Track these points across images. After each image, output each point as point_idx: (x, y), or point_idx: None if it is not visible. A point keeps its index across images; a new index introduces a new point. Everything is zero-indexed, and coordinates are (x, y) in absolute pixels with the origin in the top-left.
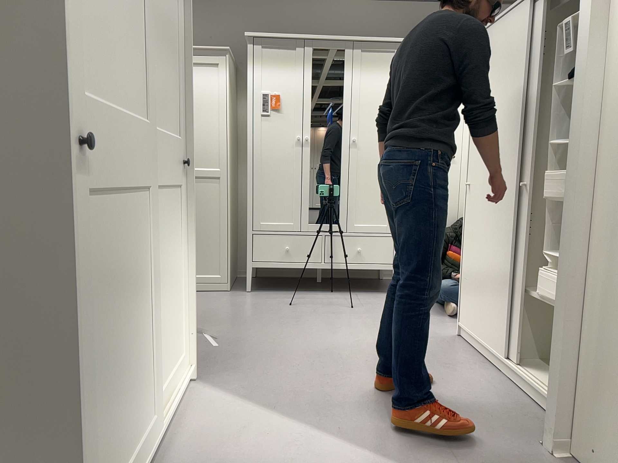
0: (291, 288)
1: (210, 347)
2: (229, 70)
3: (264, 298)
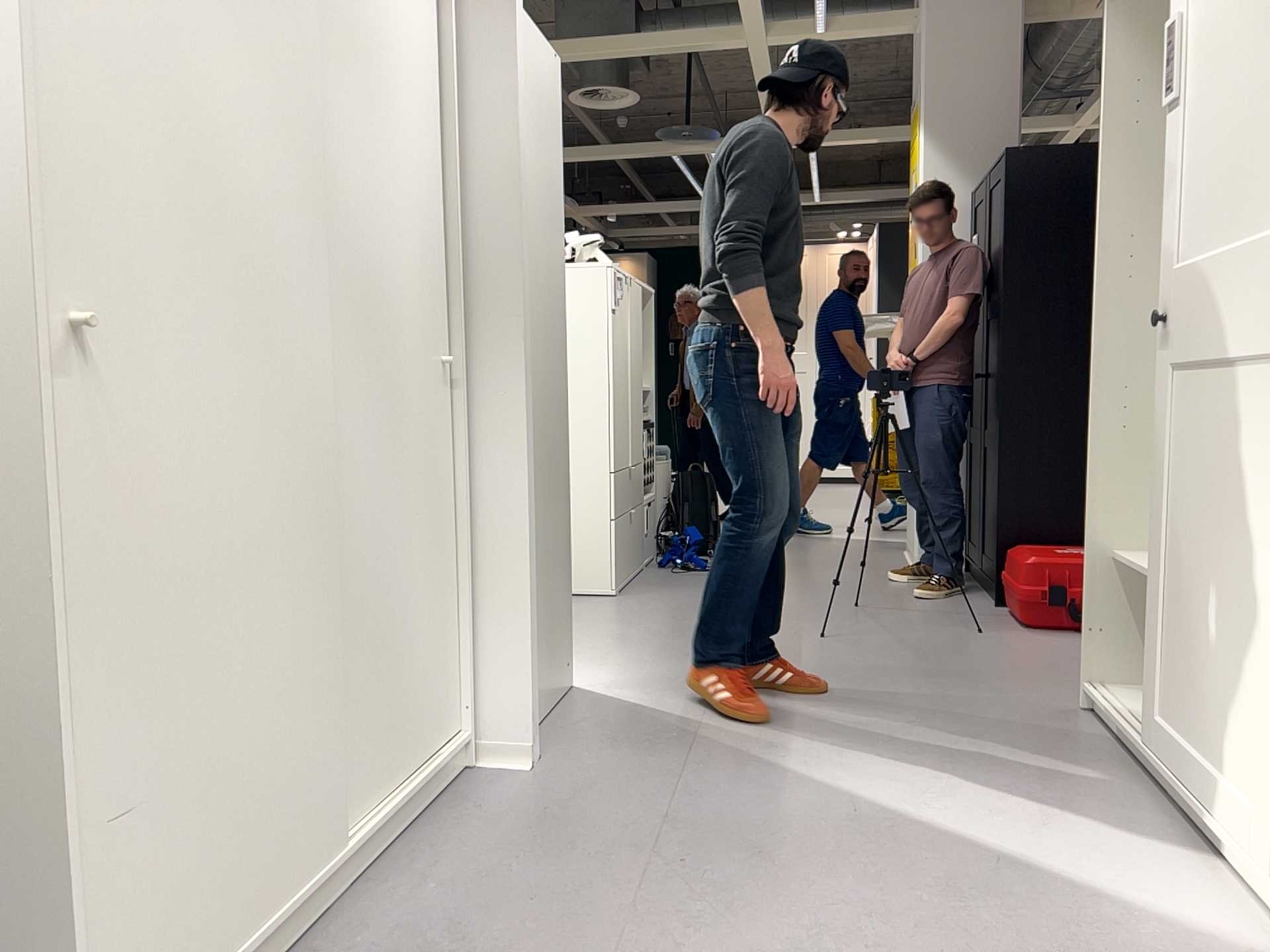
0: None
1: None
2: None
3: None
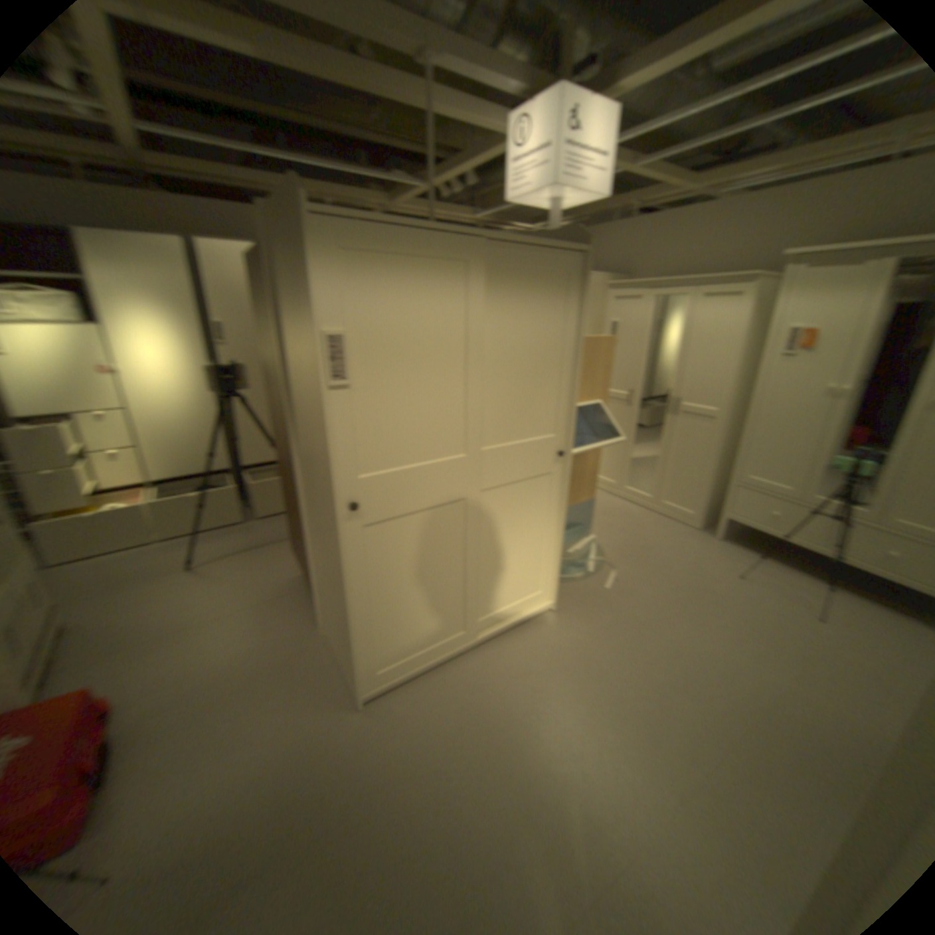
0: (782, 554)
1: (607, 586)
2: (763, 296)
3: (729, 555)
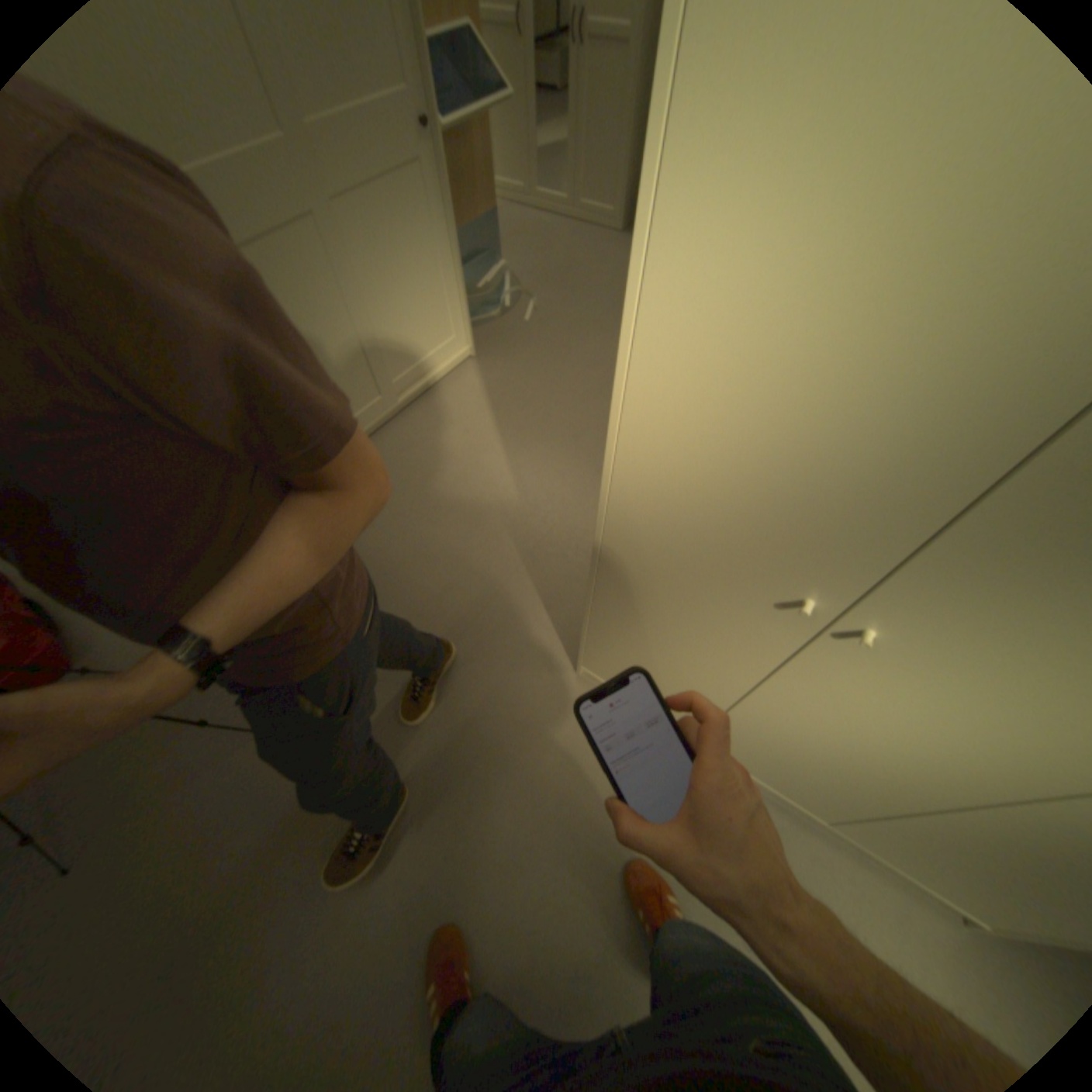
0: None
1: (523, 317)
2: None
3: None
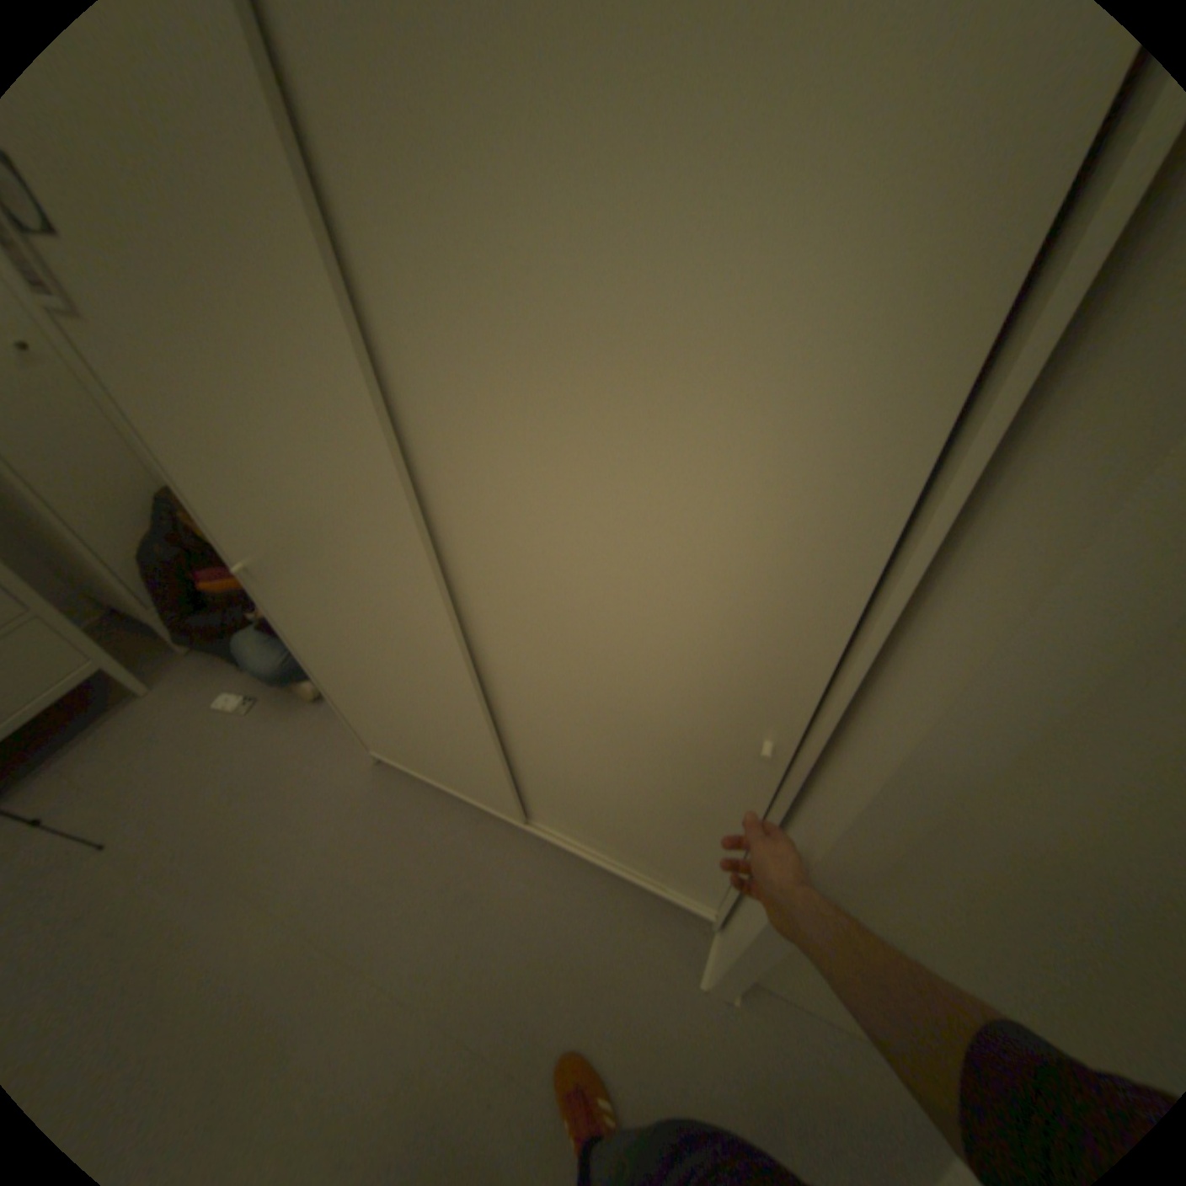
0: None
1: None
2: None
3: None
